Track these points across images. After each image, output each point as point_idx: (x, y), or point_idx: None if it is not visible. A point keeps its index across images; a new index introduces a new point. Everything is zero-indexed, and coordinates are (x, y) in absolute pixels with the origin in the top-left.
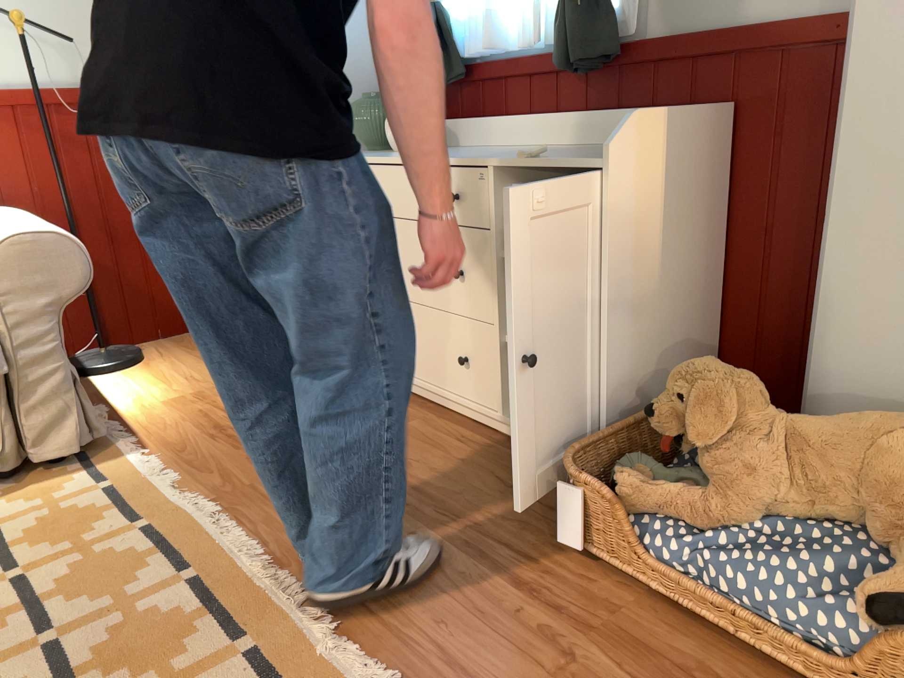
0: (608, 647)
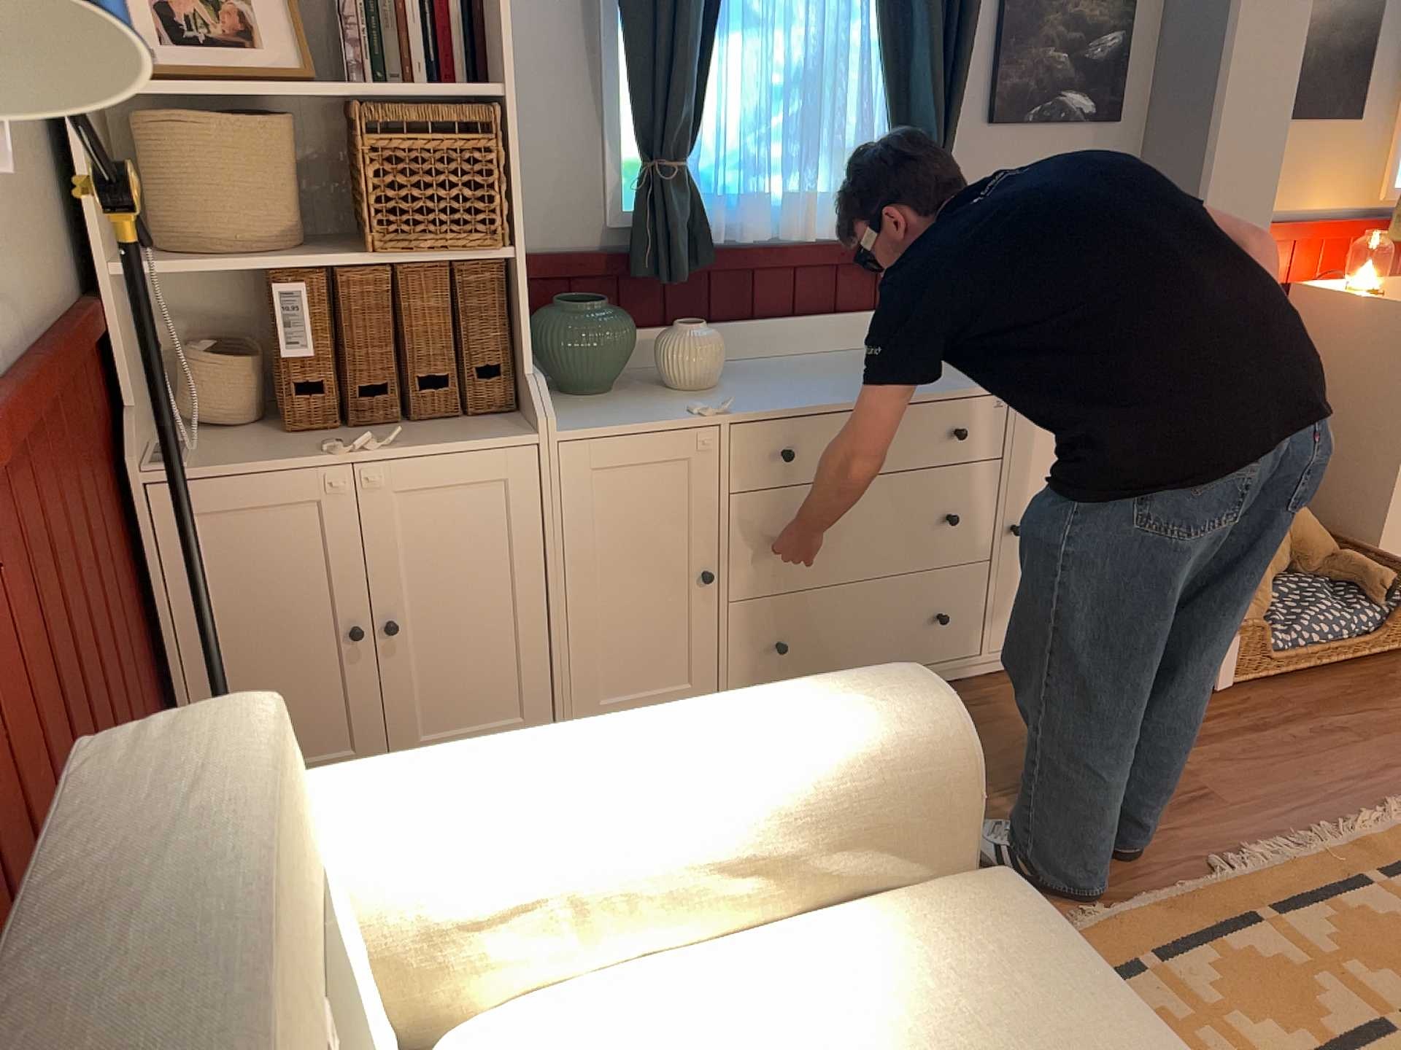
0: (1328, 713)
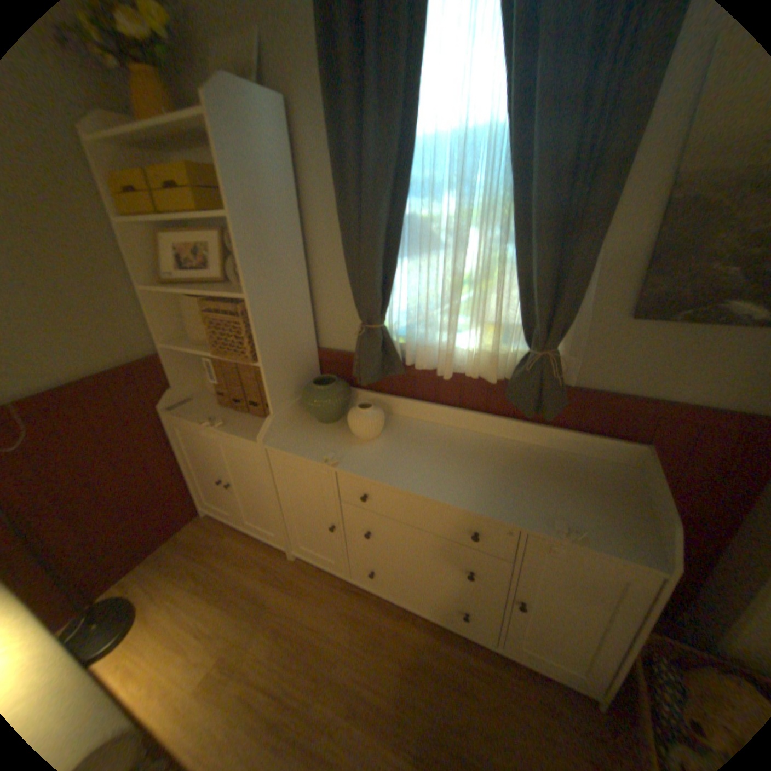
0: None
